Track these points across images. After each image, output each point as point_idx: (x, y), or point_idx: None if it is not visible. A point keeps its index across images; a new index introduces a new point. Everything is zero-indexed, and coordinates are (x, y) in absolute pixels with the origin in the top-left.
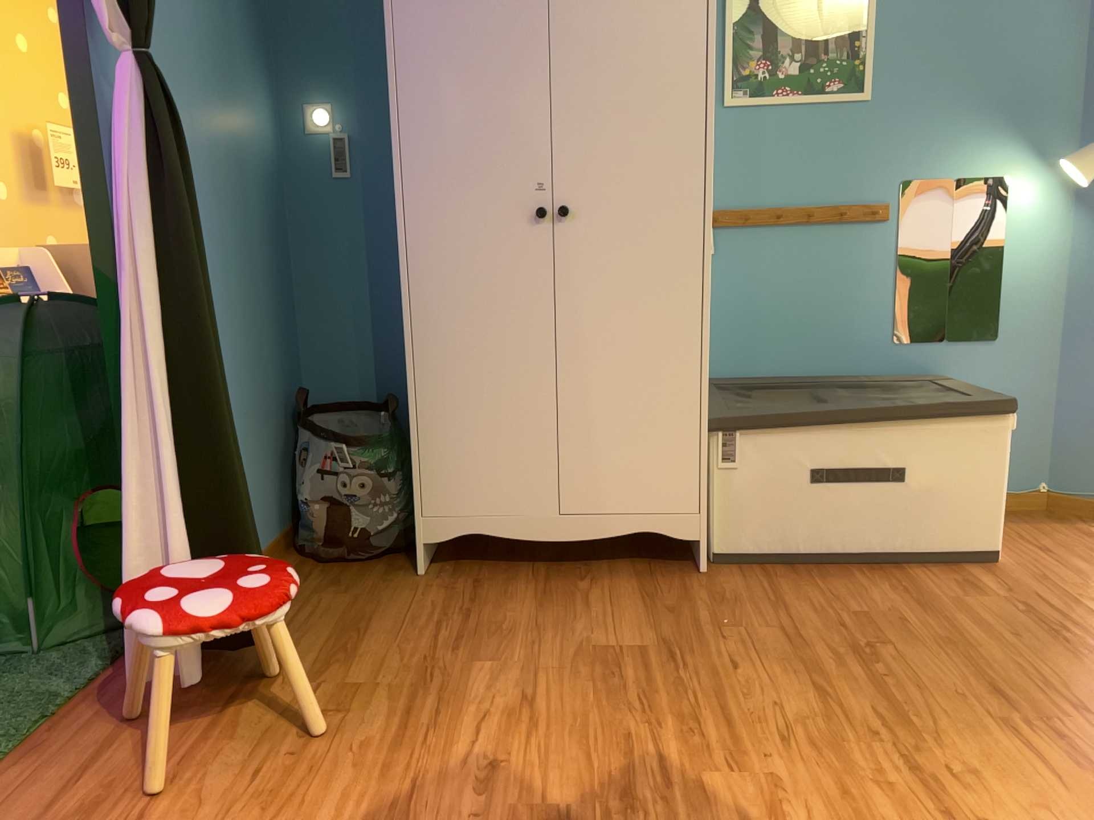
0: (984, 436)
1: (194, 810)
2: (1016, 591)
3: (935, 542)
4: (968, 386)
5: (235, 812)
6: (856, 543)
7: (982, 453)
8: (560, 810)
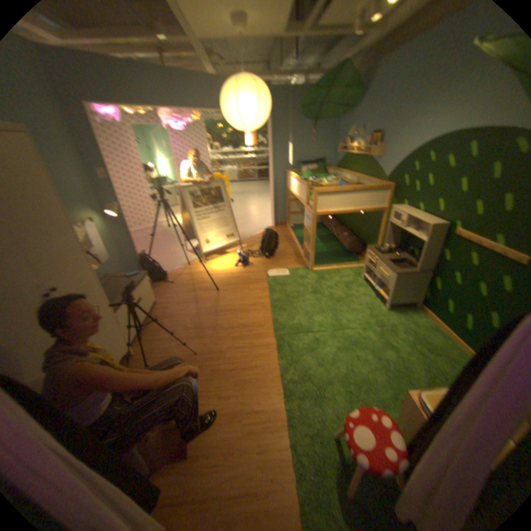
0: (146, 280)
1: (230, 476)
2: (170, 303)
3: (150, 307)
4: (111, 273)
5: (231, 461)
6: (143, 320)
7: (147, 284)
8: (233, 381)
